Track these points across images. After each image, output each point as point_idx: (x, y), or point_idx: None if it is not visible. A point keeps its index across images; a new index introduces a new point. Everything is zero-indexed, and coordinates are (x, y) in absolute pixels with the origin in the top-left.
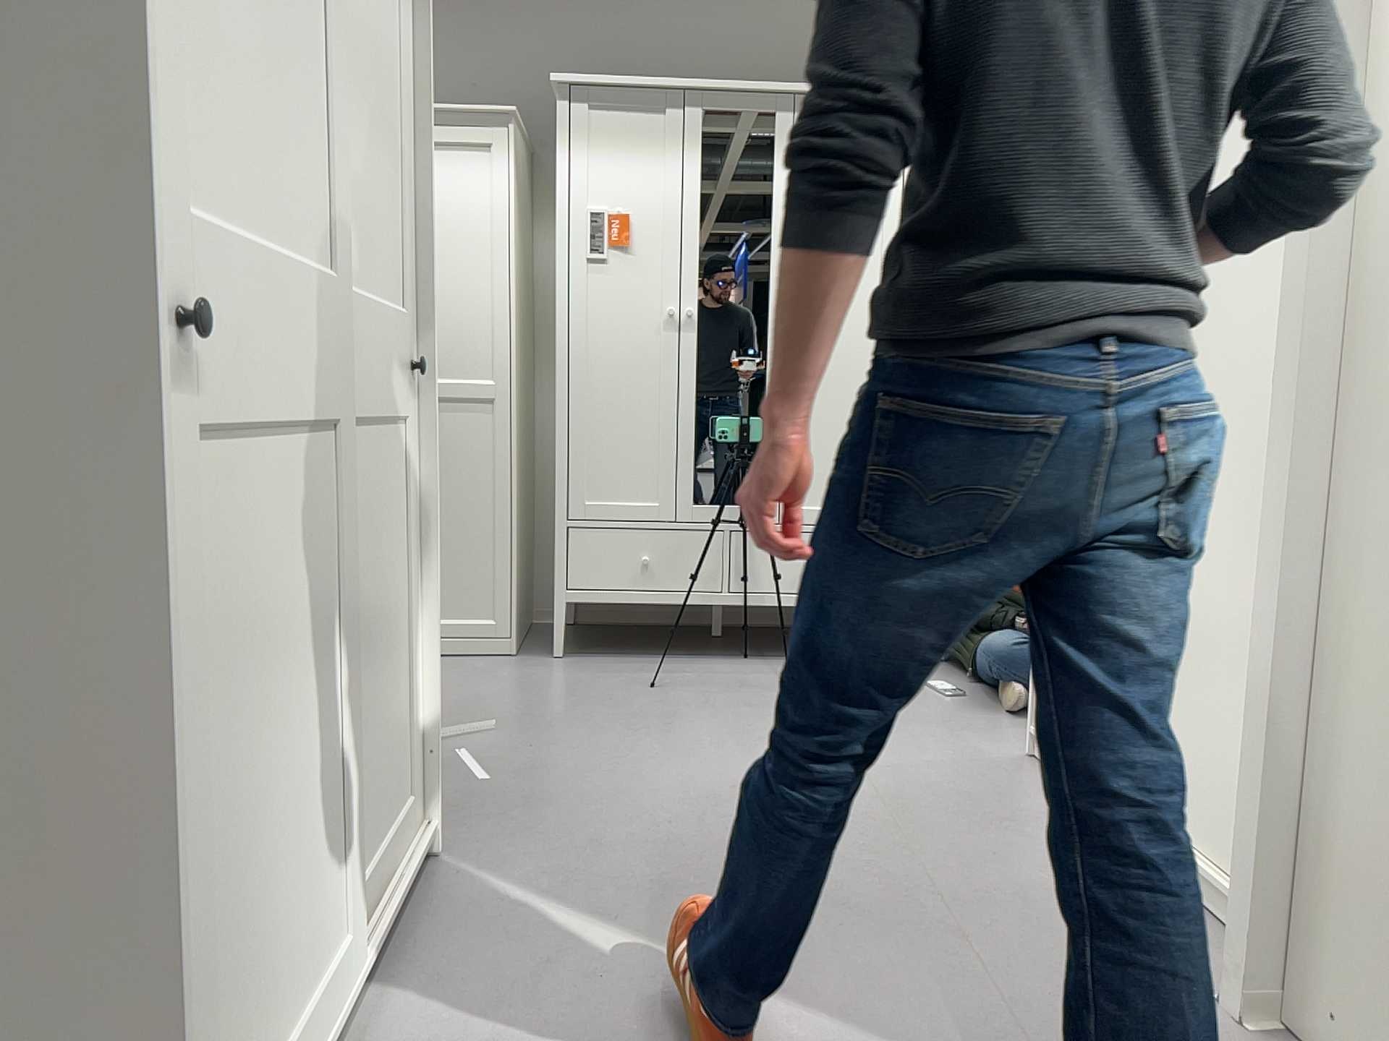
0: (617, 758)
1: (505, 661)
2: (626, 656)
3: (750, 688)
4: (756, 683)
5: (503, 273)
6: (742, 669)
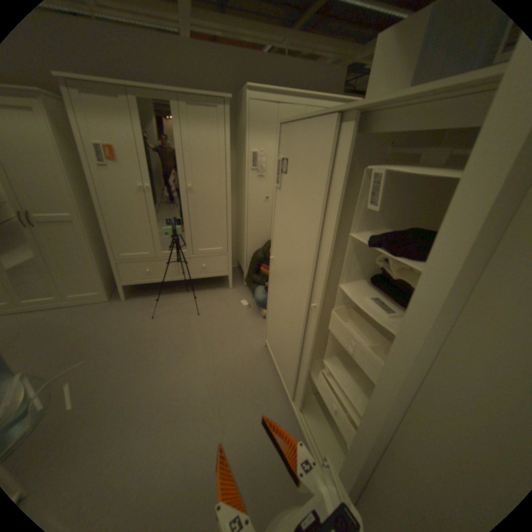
0: (129, 374)
1: (104, 304)
2: (148, 295)
3: (186, 311)
4: (188, 308)
5: (60, 170)
6: (185, 299)
